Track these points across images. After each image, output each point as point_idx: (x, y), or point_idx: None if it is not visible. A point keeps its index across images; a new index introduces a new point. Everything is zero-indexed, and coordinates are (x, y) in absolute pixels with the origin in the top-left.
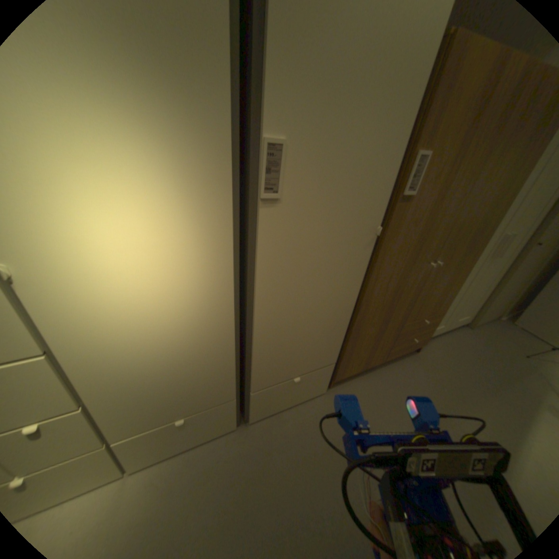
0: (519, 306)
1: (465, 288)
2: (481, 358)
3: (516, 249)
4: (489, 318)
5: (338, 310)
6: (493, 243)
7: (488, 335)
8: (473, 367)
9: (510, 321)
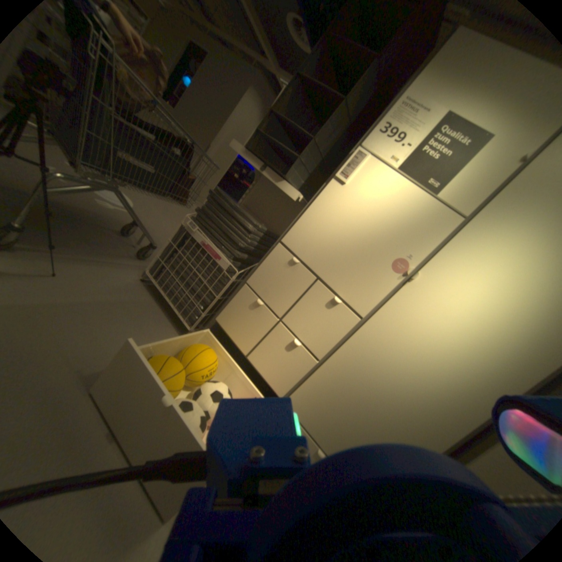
0: None
1: None
2: None
3: None
4: None
5: None
6: None
7: None
8: None
9: None
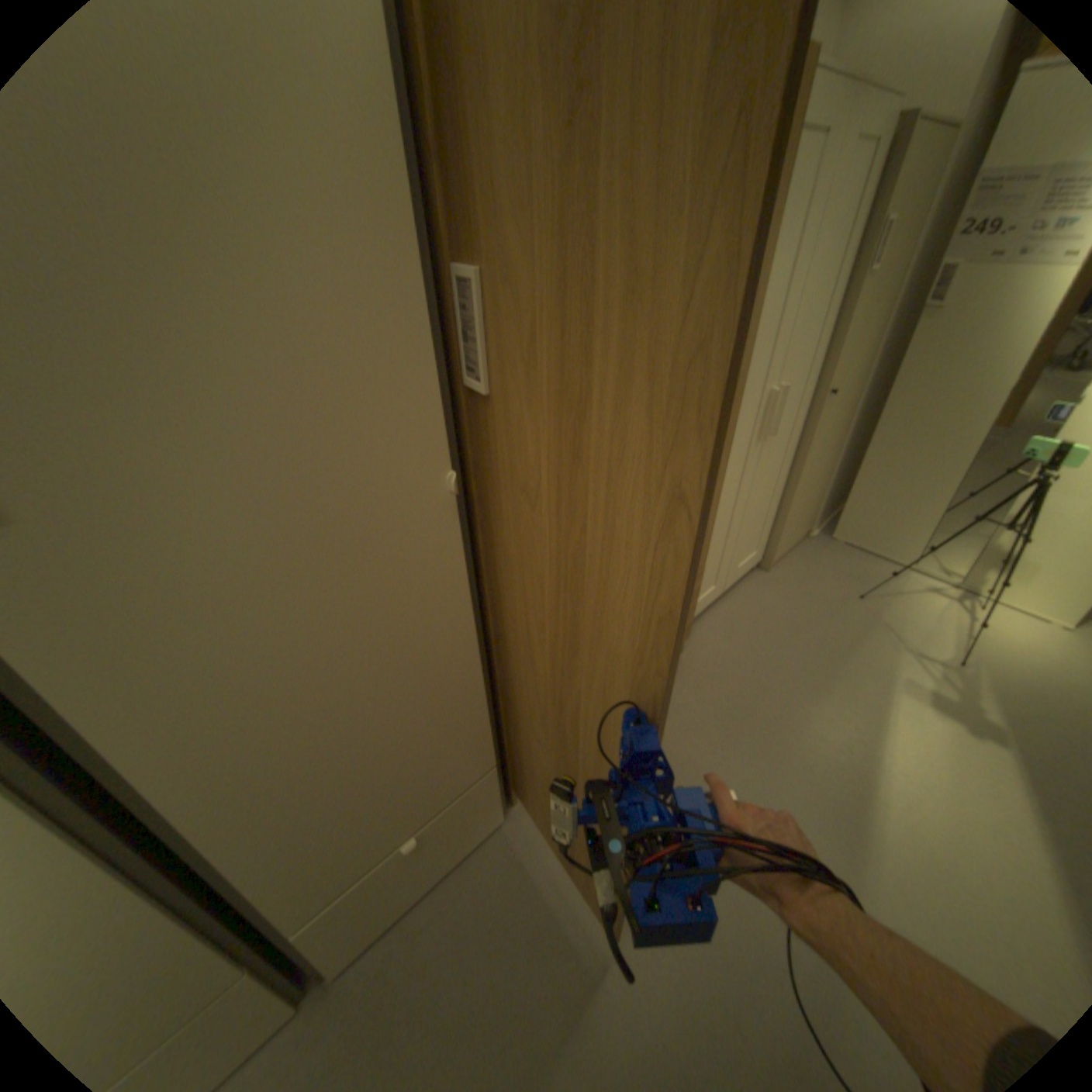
0: (832, 503)
1: (728, 509)
2: (789, 626)
3: (797, 411)
4: (789, 543)
5: (437, 678)
6: (751, 414)
7: (794, 575)
8: (778, 649)
9: (824, 534)
